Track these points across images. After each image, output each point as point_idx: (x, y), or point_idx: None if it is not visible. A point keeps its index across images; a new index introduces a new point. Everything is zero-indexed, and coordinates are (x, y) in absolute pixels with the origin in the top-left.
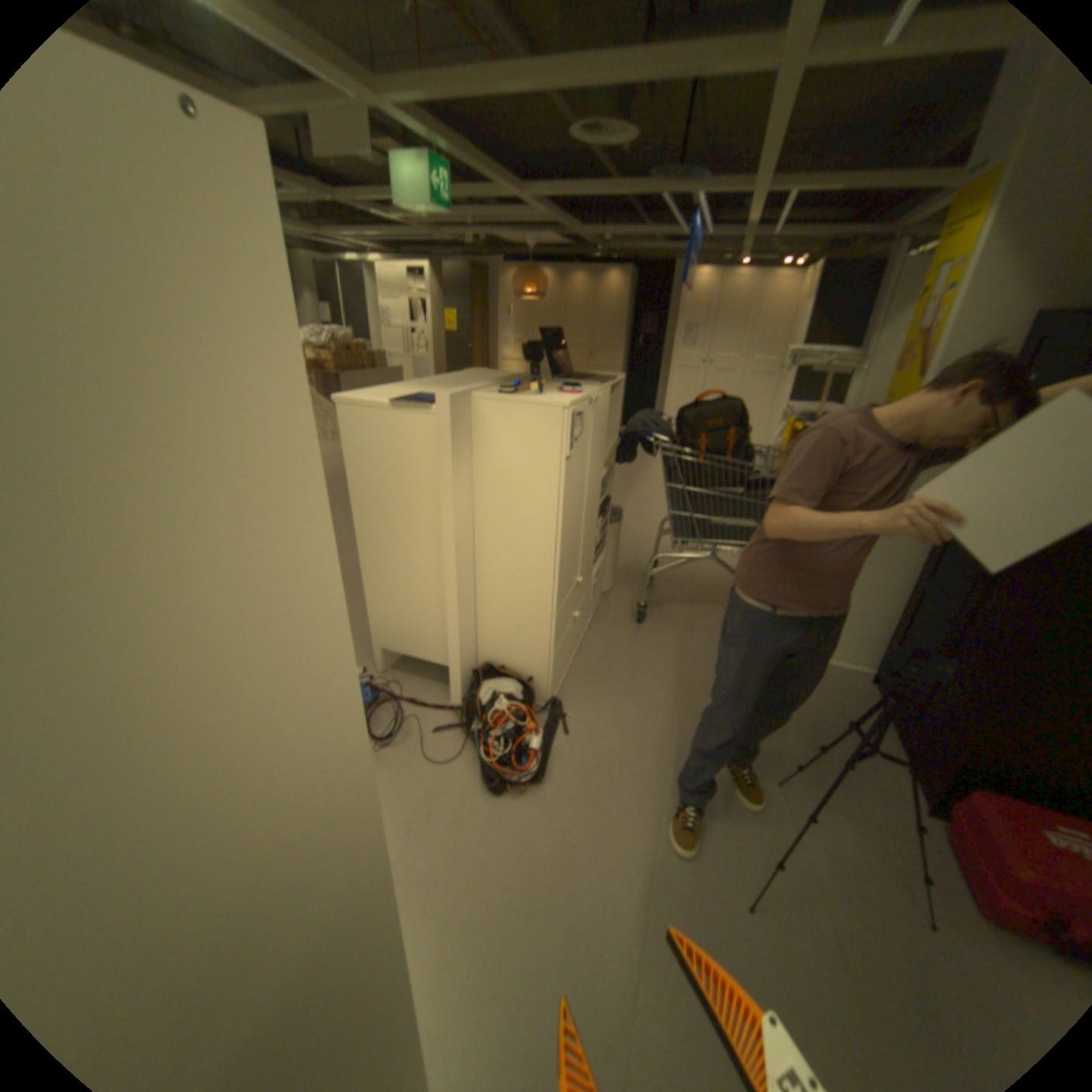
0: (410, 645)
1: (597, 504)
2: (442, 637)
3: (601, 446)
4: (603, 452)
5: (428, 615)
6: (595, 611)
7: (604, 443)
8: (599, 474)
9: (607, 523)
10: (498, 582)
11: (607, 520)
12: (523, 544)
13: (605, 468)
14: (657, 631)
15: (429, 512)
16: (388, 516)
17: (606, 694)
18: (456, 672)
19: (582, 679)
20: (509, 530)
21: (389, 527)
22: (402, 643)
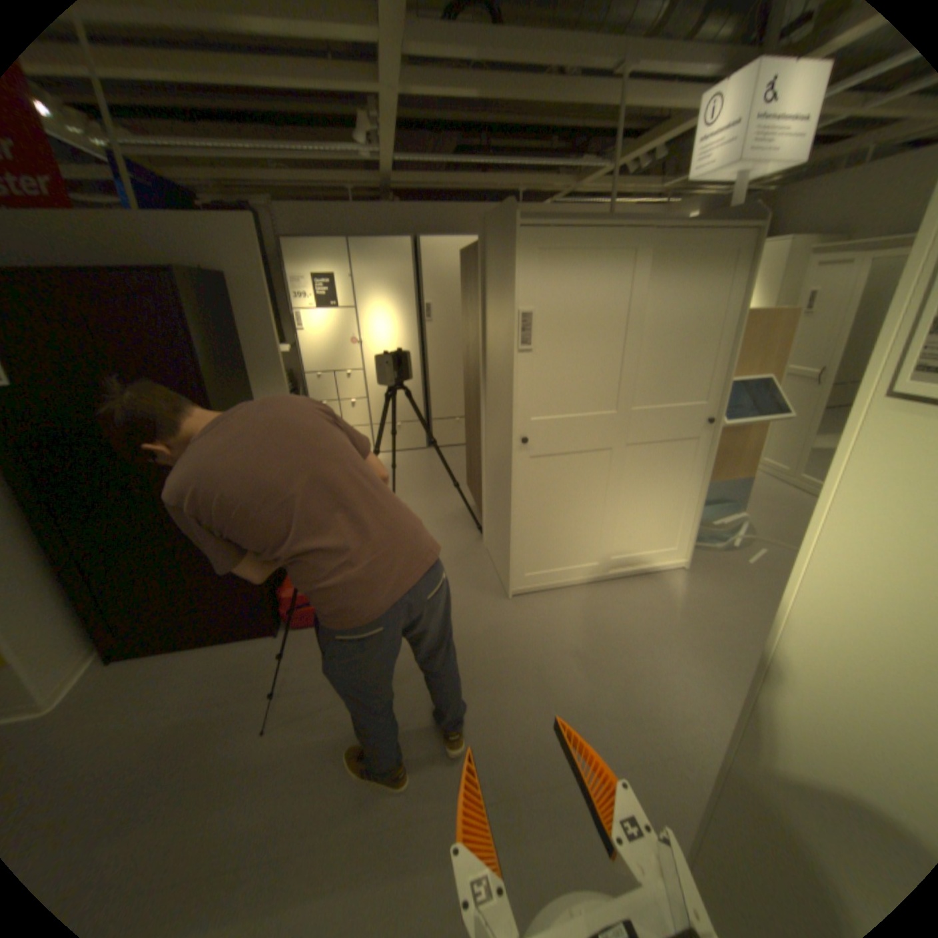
0: None
1: None
2: None
3: None
4: None
5: None
6: None
7: None
8: None
9: None
10: None
11: None
12: None
13: None
14: None
15: None
16: None
17: None
18: None
19: None
20: None
21: None
22: None
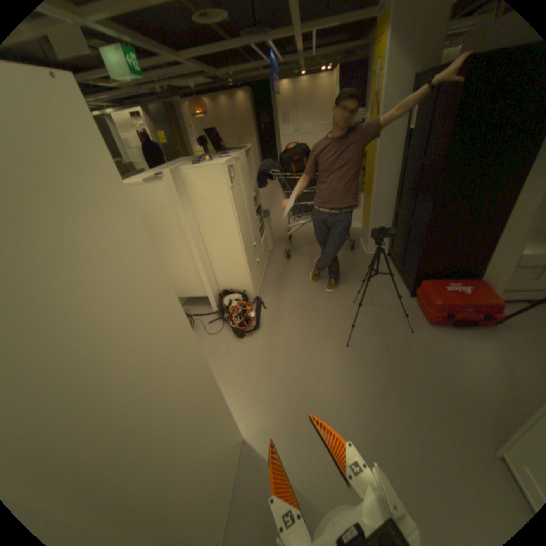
0: (188, 291)
1: (255, 208)
2: (201, 283)
3: (250, 181)
4: (252, 184)
5: (192, 275)
6: (268, 259)
7: (251, 180)
8: (252, 195)
9: (263, 218)
10: (218, 252)
11: (263, 216)
12: (224, 231)
13: (255, 191)
14: (297, 260)
15: (177, 228)
16: (159, 235)
17: (279, 290)
18: (211, 296)
19: (268, 287)
20: (216, 227)
21: (162, 240)
22: (184, 291)
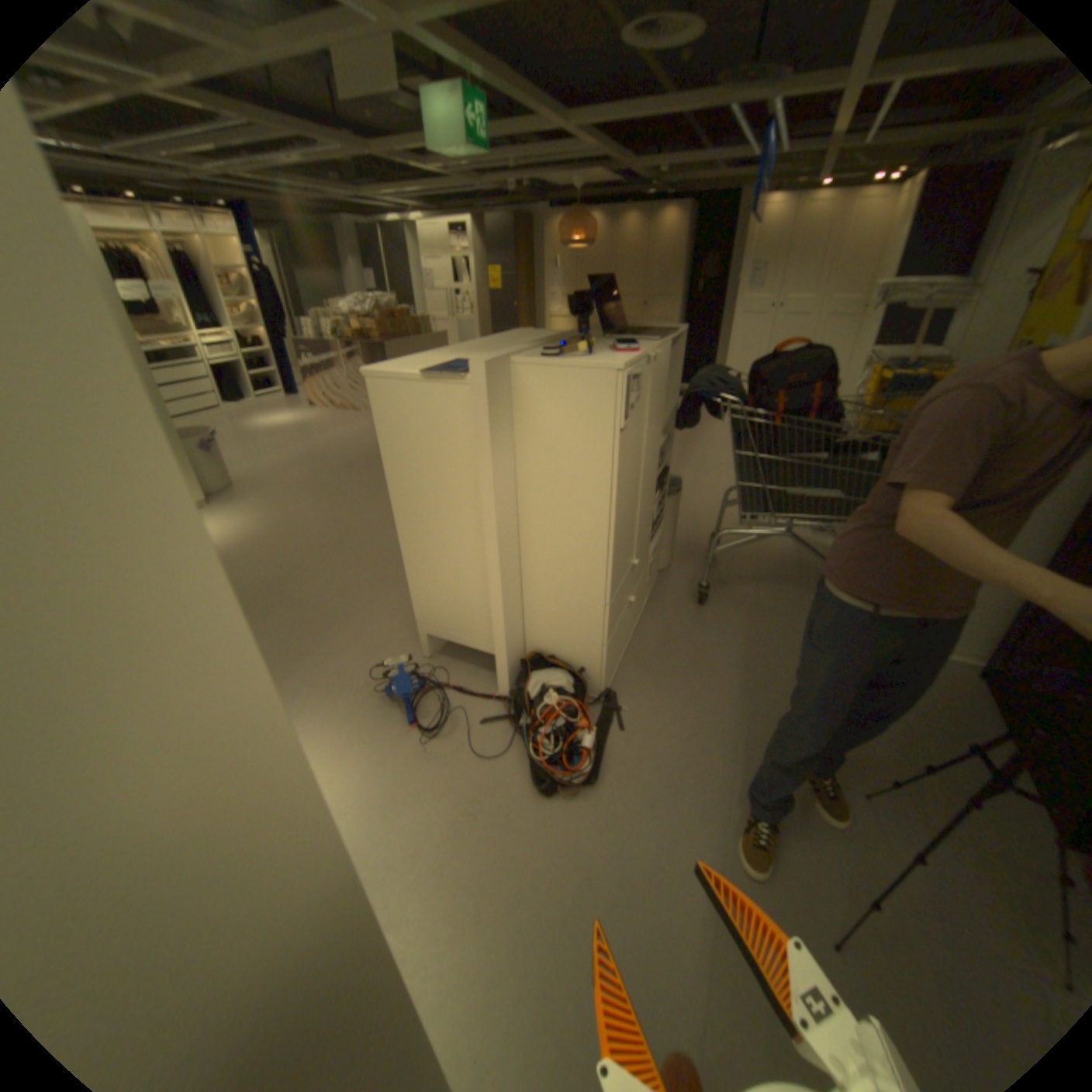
0: (455, 631)
1: (654, 474)
2: (487, 624)
3: (659, 409)
4: (661, 415)
5: (472, 601)
6: (652, 589)
7: (662, 406)
8: (657, 441)
9: (665, 494)
10: (545, 567)
11: (665, 490)
12: (572, 526)
13: (663, 433)
14: (721, 613)
15: (468, 493)
16: (426, 497)
17: (665, 684)
18: (503, 661)
19: (638, 667)
20: (557, 511)
21: (428, 509)
22: (447, 629)
